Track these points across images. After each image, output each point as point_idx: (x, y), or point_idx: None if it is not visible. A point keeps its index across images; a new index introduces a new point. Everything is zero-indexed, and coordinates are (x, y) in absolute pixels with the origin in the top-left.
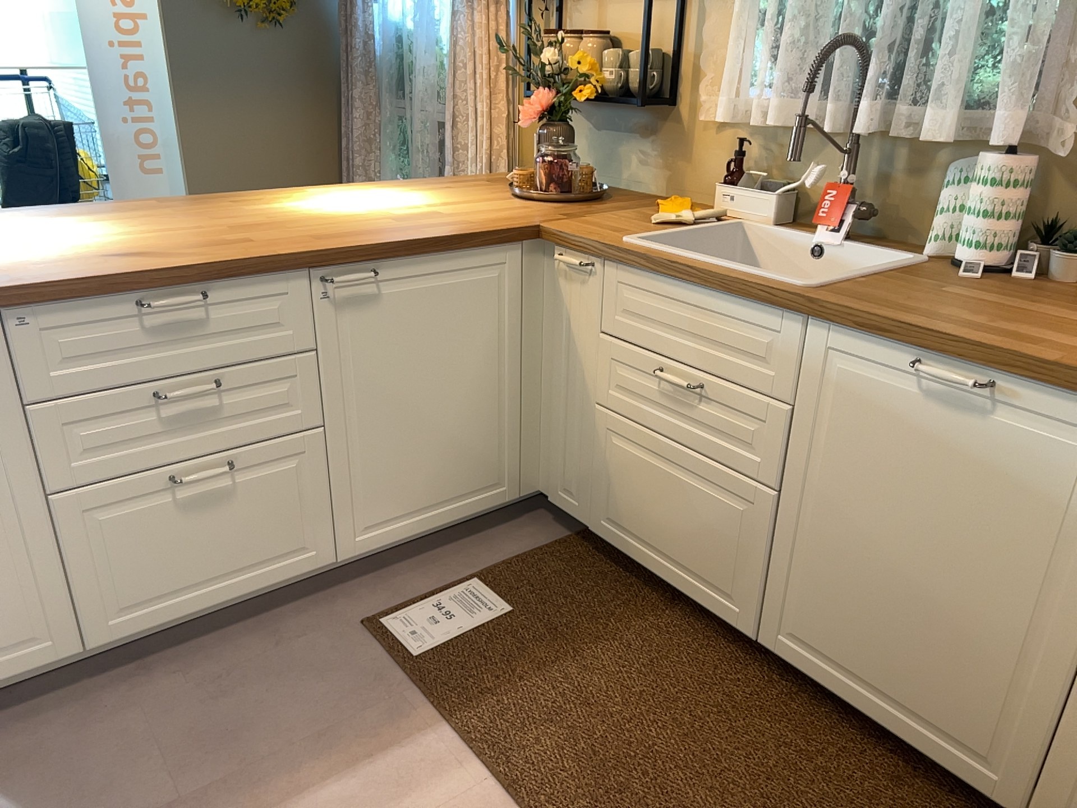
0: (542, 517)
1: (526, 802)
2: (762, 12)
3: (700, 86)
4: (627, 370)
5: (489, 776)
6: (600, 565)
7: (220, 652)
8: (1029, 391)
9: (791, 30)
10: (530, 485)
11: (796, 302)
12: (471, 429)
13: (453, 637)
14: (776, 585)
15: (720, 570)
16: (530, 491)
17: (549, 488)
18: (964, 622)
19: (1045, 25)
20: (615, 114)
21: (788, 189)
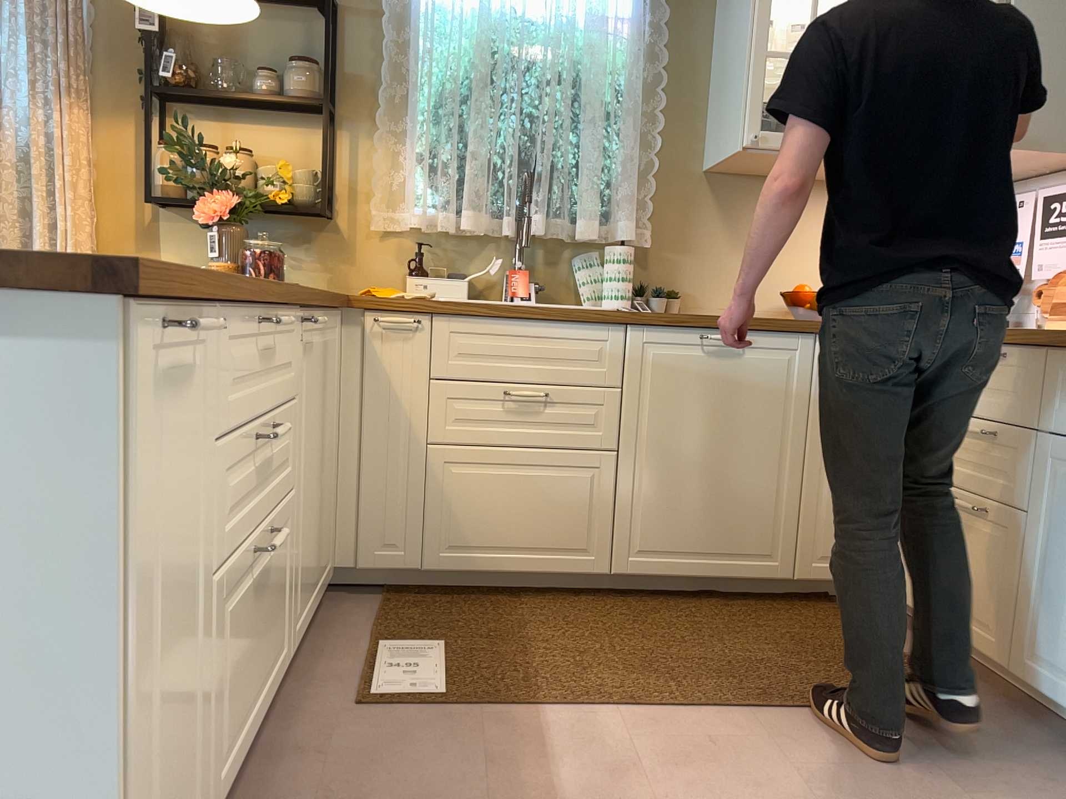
0: (338, 596)
1: (651, 704)
2: (425, 150)
3: (361, 202)
4: (465, 403)
5: (612, 709)
6: (439, 600)
7: (273, 797)
8: (761, 336)
9: (474, 163)
10: (332, 561)
11: (624, 315)
12: (324, 498)
13: (441, 674)
14: (625, 521)
15: (575, 535)
16: (332, 569)
17: (351, 558)
18: (749, 478)
19: (635, 174)
20: (257, 224)
21: (476, 274)
